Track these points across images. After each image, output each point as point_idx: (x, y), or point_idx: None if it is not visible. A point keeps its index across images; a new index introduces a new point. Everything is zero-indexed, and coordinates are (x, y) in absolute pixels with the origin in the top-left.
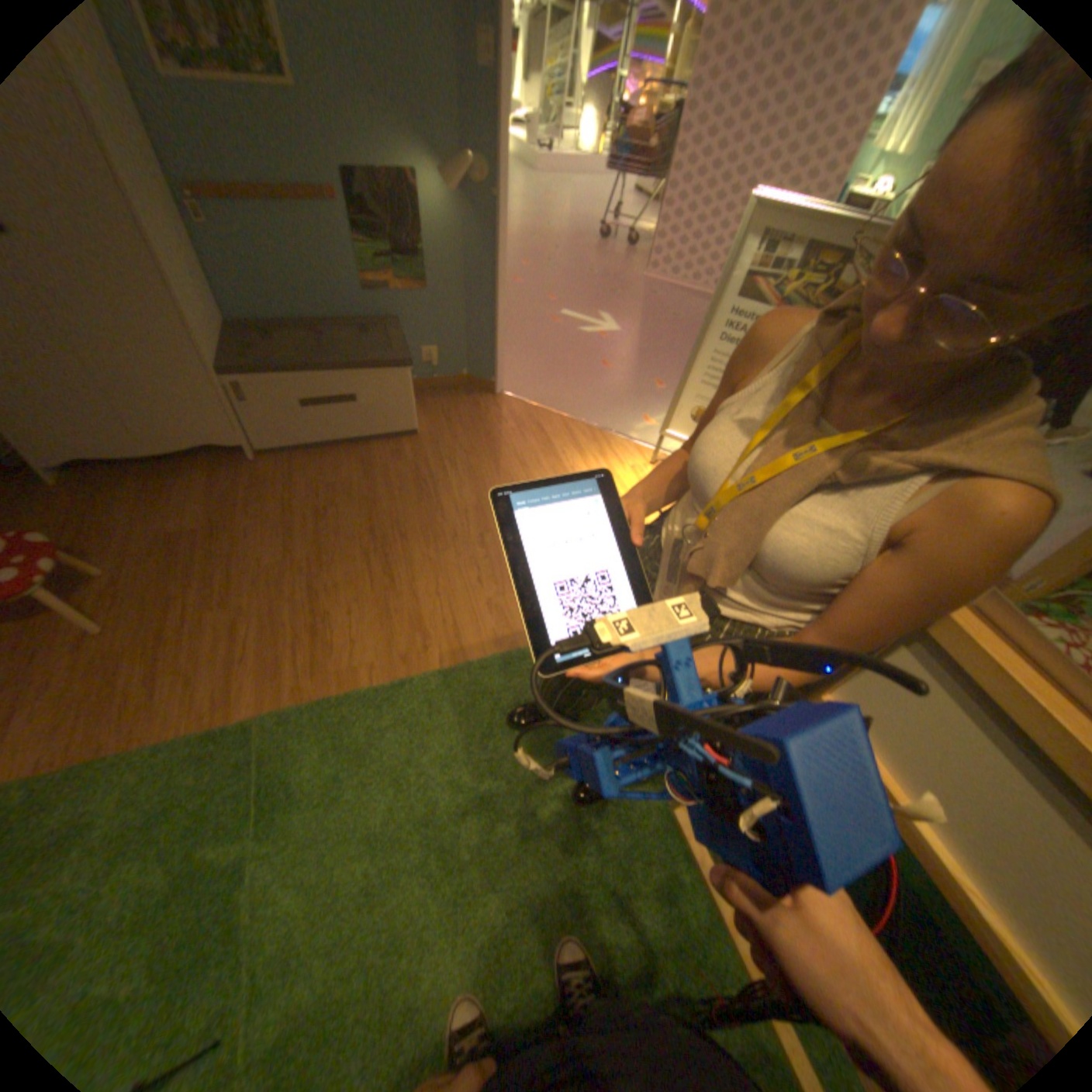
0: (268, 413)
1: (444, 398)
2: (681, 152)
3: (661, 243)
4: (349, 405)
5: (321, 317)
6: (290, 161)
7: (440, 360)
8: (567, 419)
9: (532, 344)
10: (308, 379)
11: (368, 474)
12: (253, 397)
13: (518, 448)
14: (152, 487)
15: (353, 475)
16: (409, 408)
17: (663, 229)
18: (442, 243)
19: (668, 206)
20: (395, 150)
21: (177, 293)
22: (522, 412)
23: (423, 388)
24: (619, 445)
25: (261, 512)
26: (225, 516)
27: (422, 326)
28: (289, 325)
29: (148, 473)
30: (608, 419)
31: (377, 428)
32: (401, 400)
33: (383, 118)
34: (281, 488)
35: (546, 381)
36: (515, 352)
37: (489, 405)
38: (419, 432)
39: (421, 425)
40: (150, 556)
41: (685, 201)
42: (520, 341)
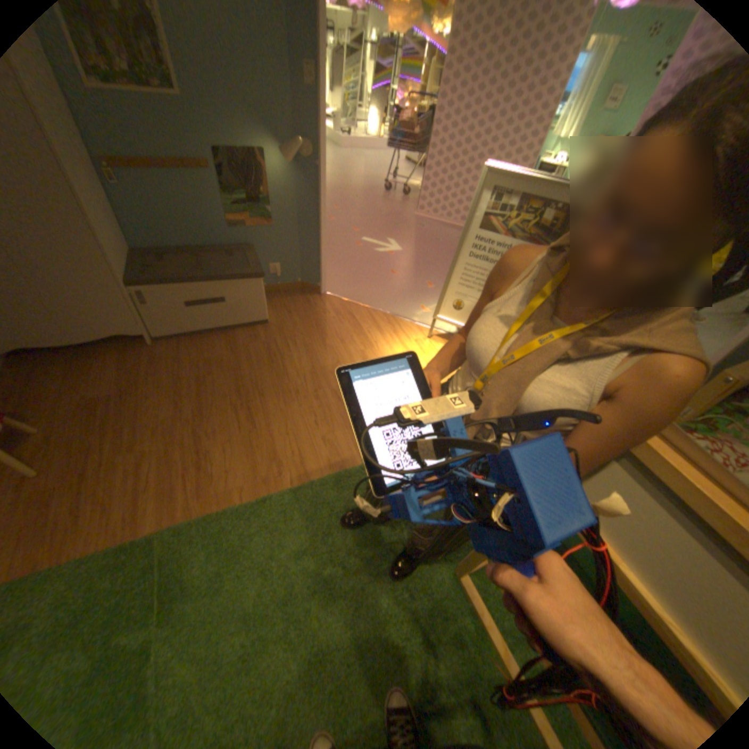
0: (162, 312)
1: (285, 297)
2: (435, 137)
3: (425, 194)
4: (219, 304)
5: (199, 245)
6: (177, 143)
7: (282, 272)
8: (370, 309)
9: (343, 260)
10: (191, 288)
11: (234, 351)
12: (151, 301)
13: (338, 330)
14: (75, 367)
15: (223, 353)
16: (262, 305)
17: (426, 185)
18: (282, 195)
19: (428, 171)
20: (249, 136)
21: (97, 231)
22: (339, 306)
23: (270, 291)
24: (405, 326)
25: (157, 381)
26: (131, 385)
27: (269, 250)
28: (176, 251)
29: (72, 357)
30: (397, 308)
31: (239, 320)
32: (256, 300)
33: (241, 116)
34: (171, 364)
35: (355, 284)
36: (332, 266)
37: (316, 301)
38: (269, 321)
39: (270, 316)
40: (74, 417)
41: (439, 167)
42: (335, 258)
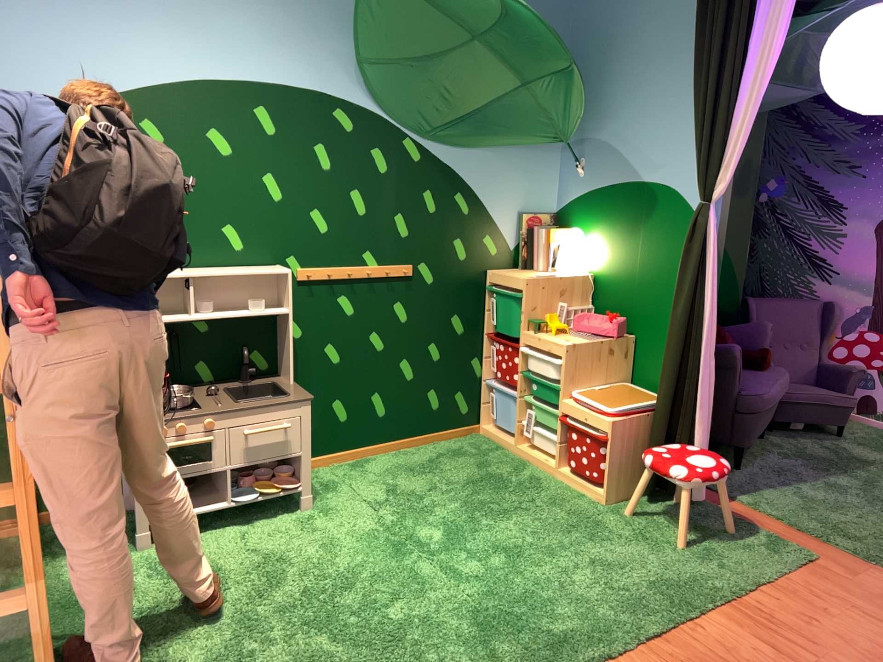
0: None
1: None
2: None
3: None
4: None
5: None
6: None
7: None
8: None
9: None
10: None
11: None
12: None
13: None
14: None
15: None
16: None
17: None
18: None
19: None
20: None
21: None
22: None
23: None
24: None
25: None
26: None
27: None
28: None
29: None
30: None
31: None
32: None
33: None
34: None
35: None
36: None
37: None
38: None
39: None
40: None
41: None
42: None
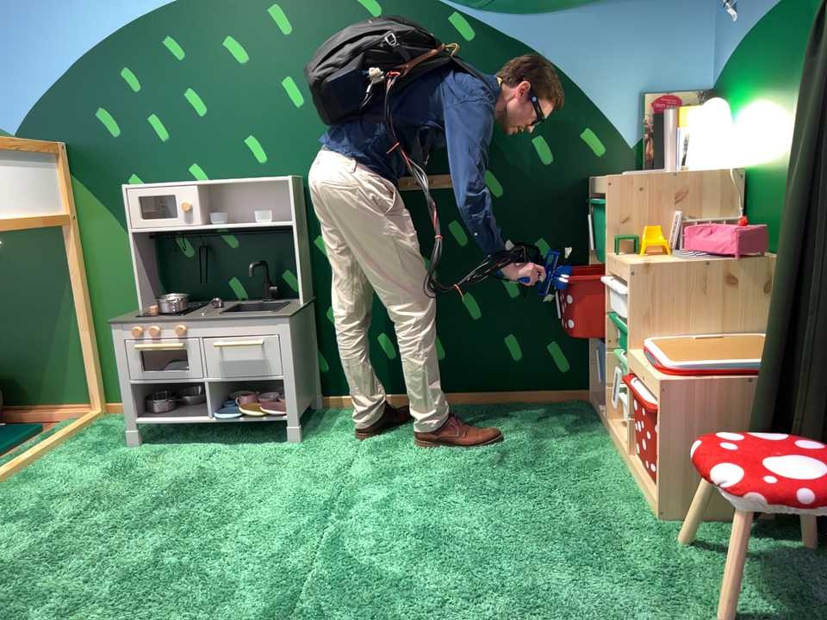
0: None
1: None
2: None
3: None
4: None
5: None
6: None
7: None
8: None
9: None
10: None
11: None
12: None
13: None
14: None
15: None
16: None
17: None
18: None
19: None
20: None
21: None
22: None
23: None
24: None
25: None
26: None
27: None
28: None
29: None
30: None
31: None
32: None
33: None
34: None
35: None
36: None
37: None
38: None
39: None
40: None
41: None
42: None
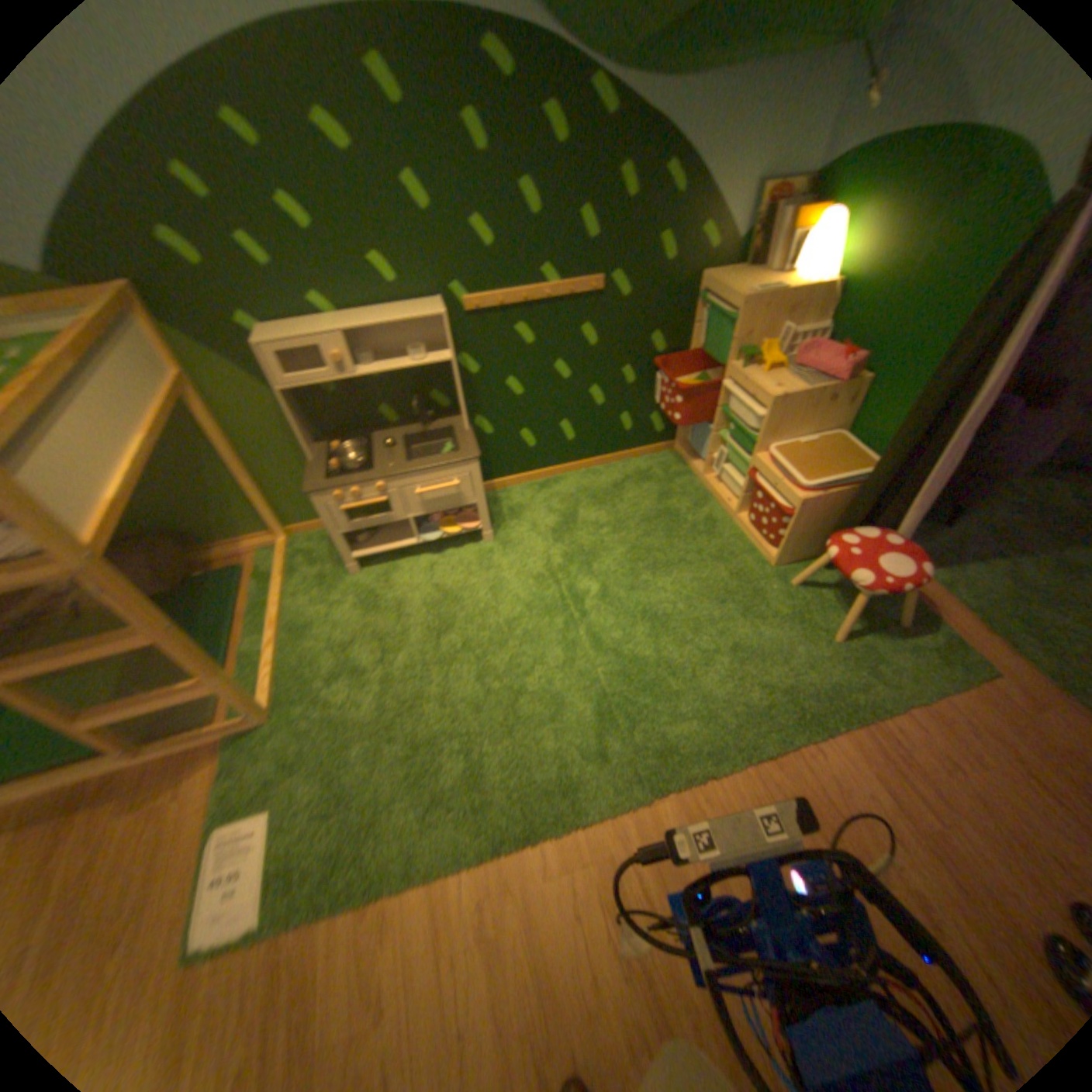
0: None
1: None
2: None
3: None
4: None
5: None
6: None
7: None
8: None
9: None
10: None
11: None
12: None
13: None
14: None
15: None
16: None
17: None
18: None
19: None
20: None
21: None
22: None
23: None
24: None
25: None
26: None
27: None
28: None
29: None
30: None
31: None
32: None
33: None
34: None
35: None
36: None
37: None
38: None
39: None
40: None
41: None
42: None
